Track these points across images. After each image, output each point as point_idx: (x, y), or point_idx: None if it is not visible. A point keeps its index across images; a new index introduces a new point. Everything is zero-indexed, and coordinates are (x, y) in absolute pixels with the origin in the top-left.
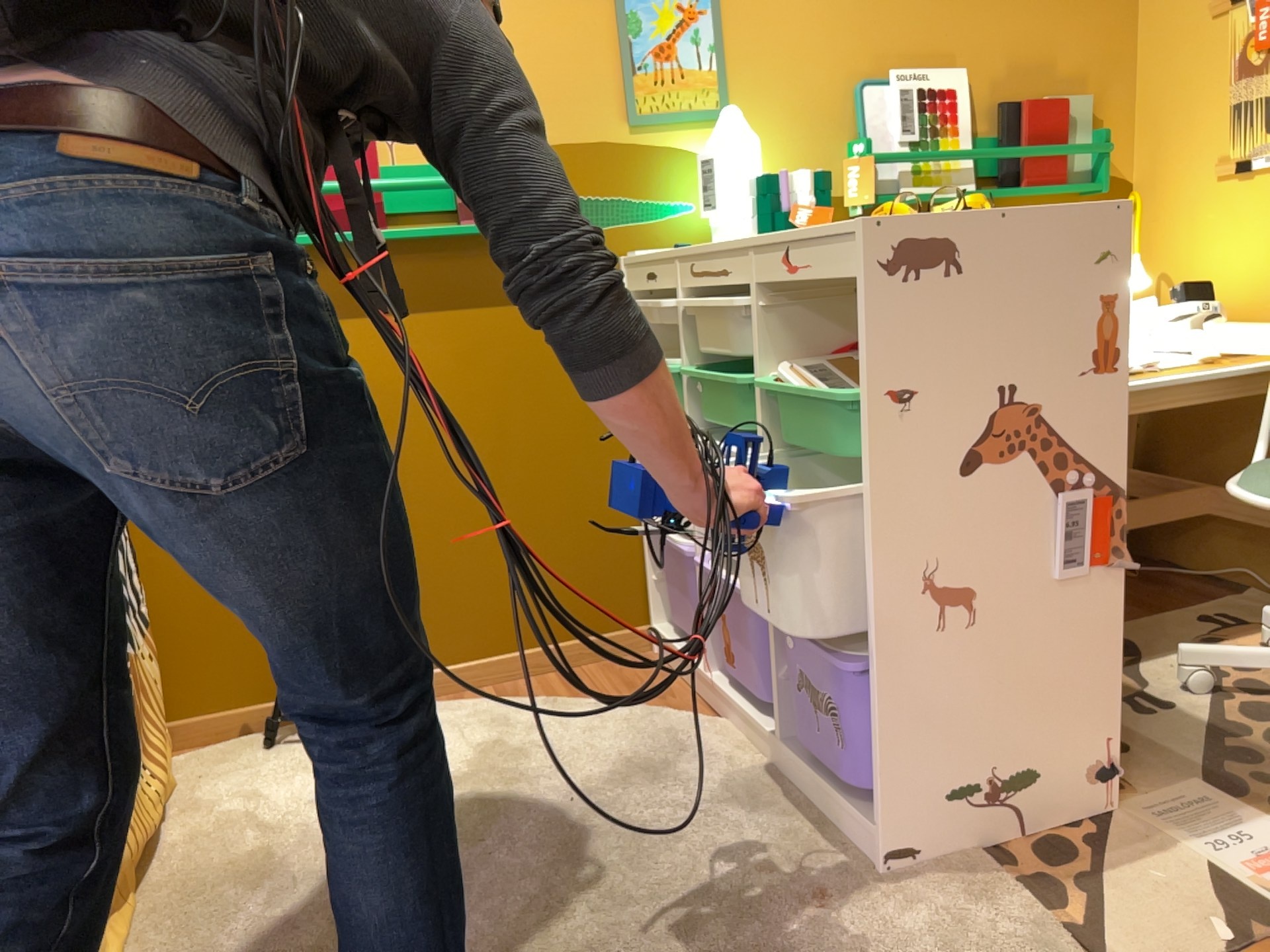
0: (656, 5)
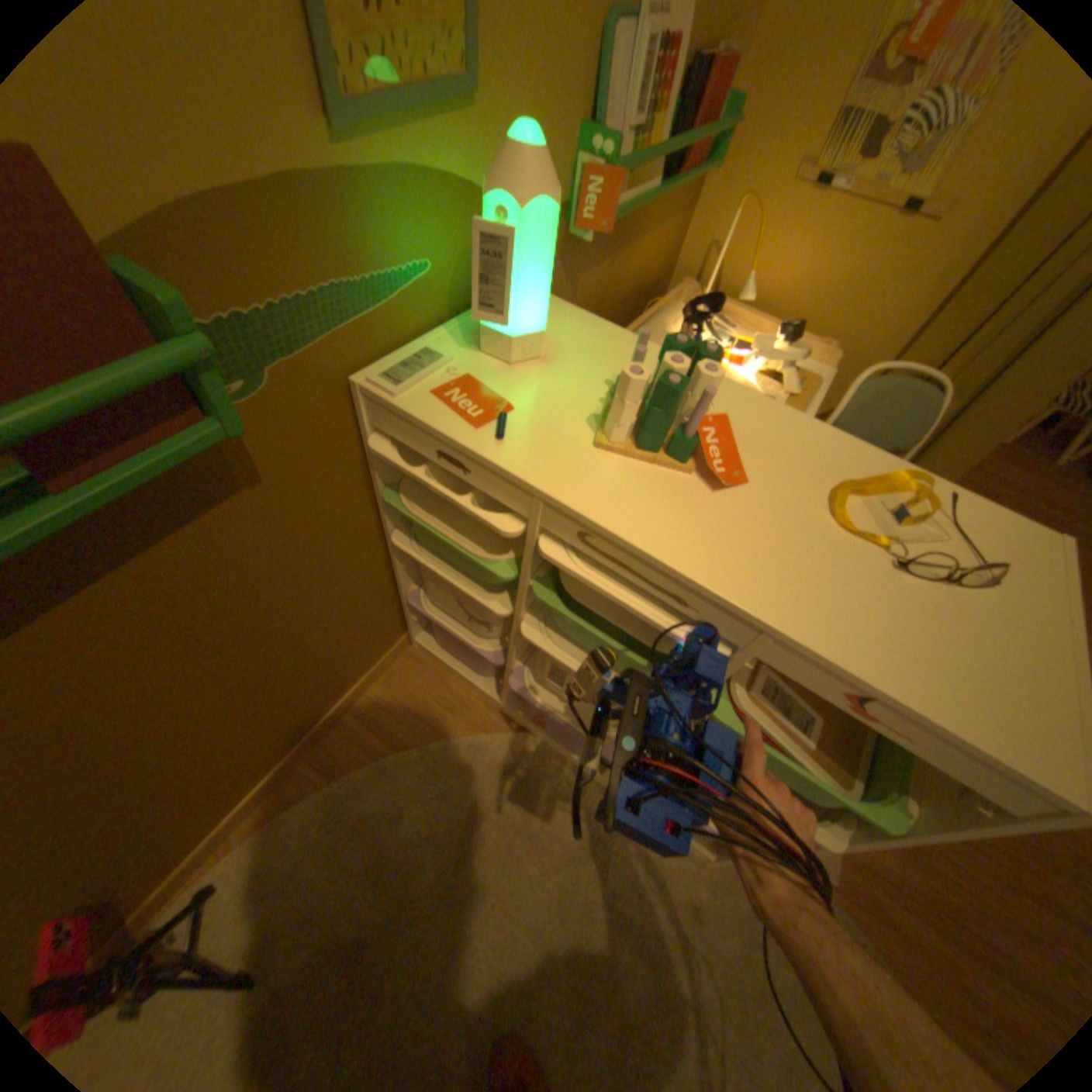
0: None
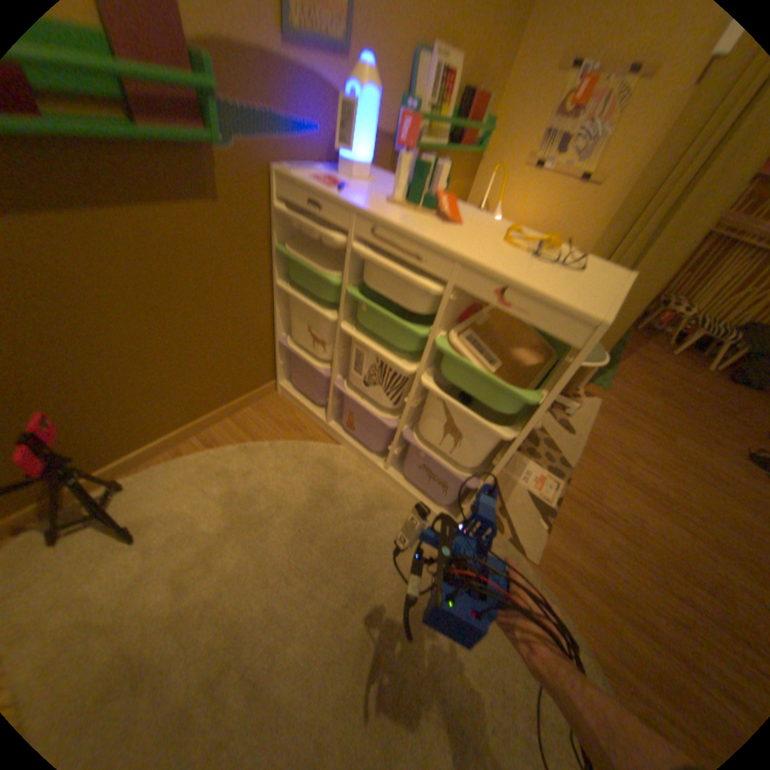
0: None
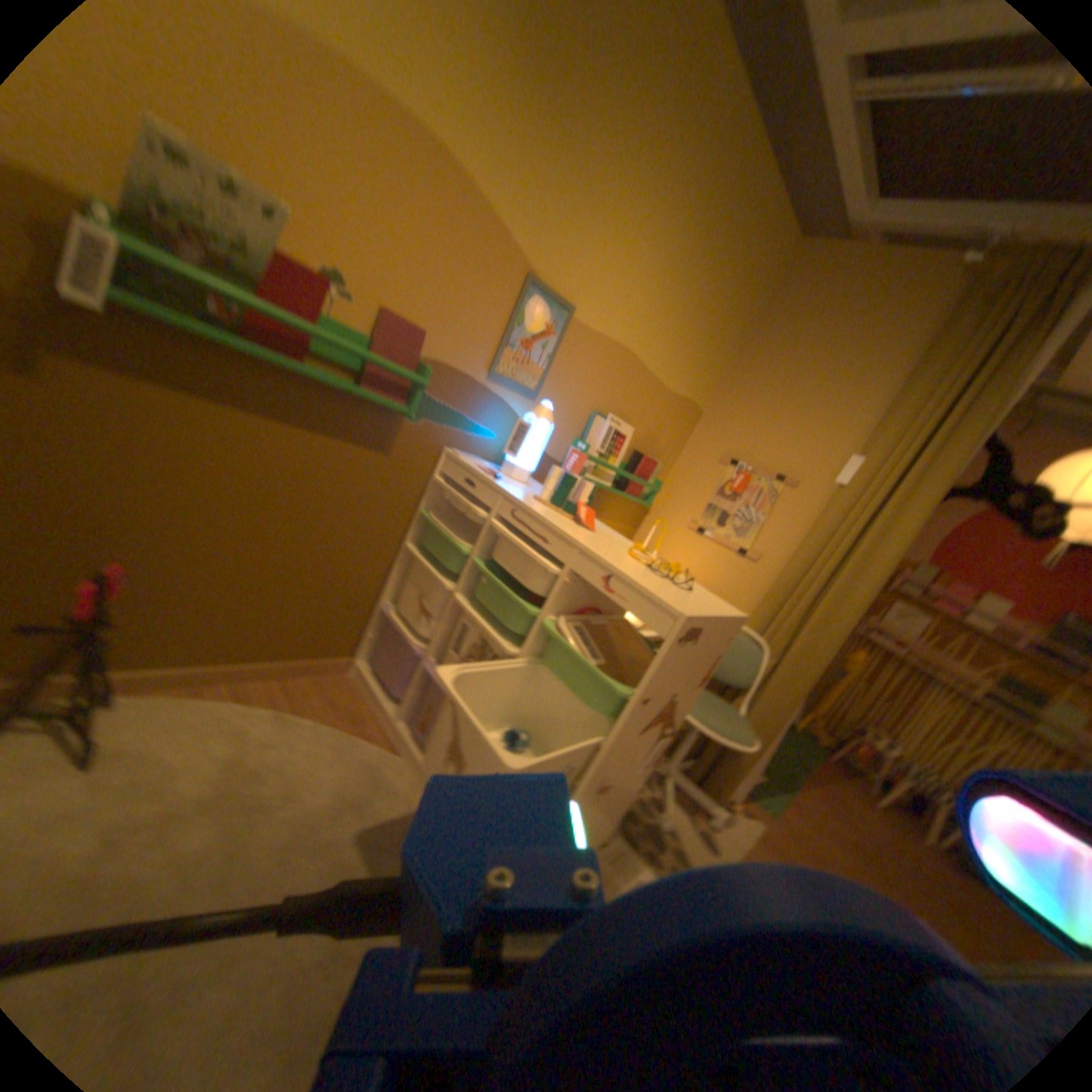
0: (538, 318)
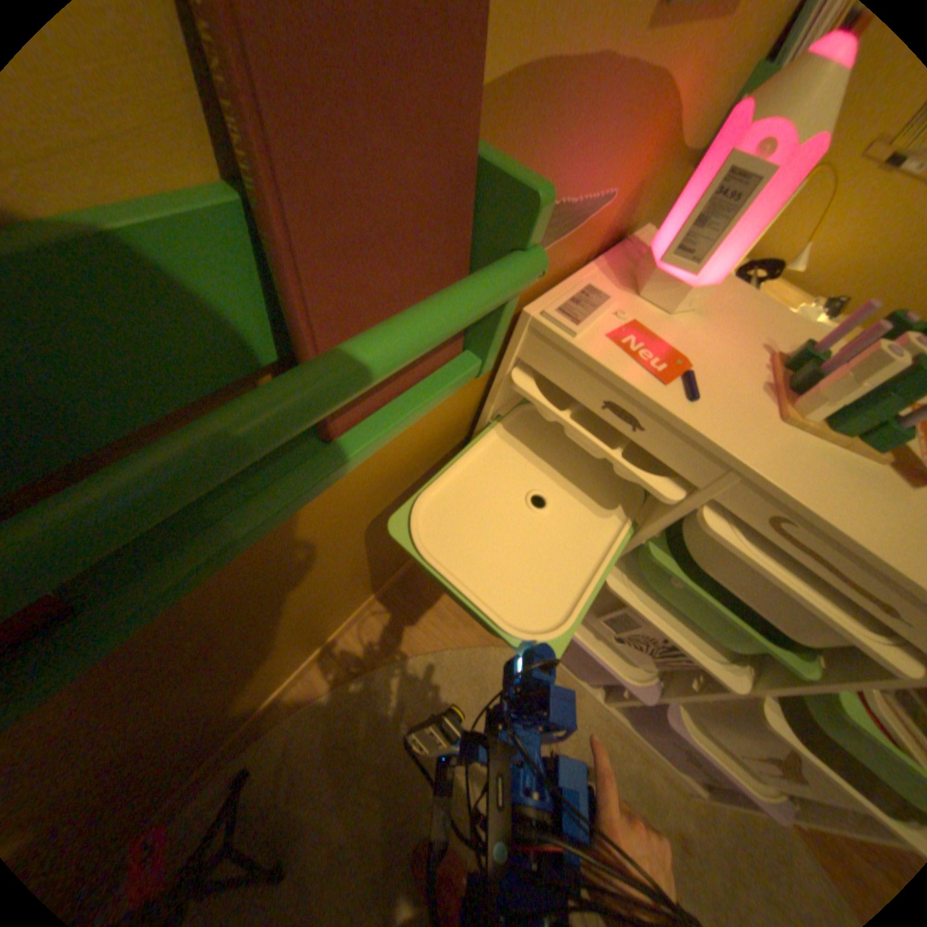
0: None
